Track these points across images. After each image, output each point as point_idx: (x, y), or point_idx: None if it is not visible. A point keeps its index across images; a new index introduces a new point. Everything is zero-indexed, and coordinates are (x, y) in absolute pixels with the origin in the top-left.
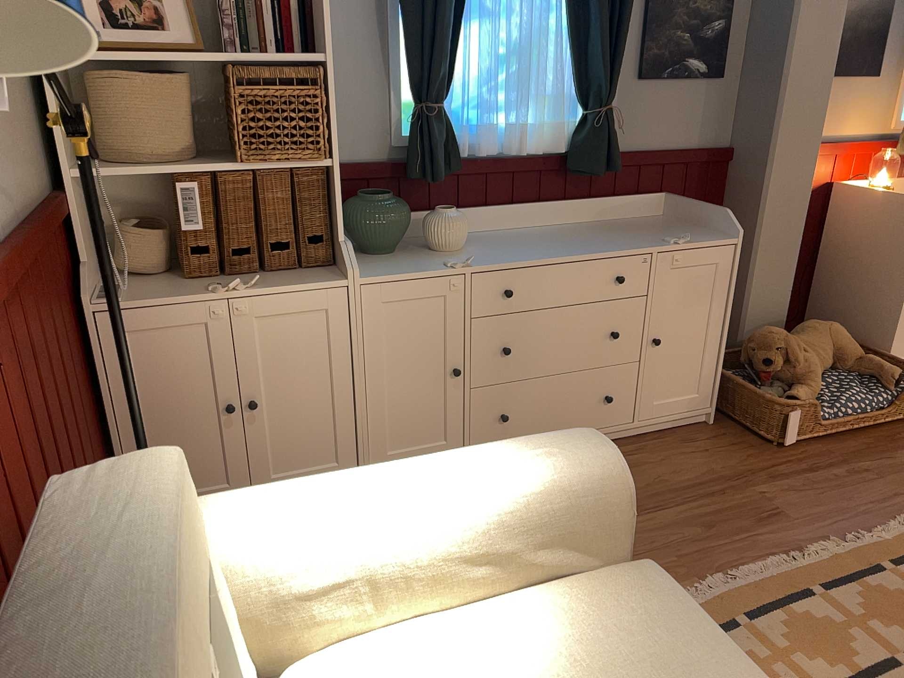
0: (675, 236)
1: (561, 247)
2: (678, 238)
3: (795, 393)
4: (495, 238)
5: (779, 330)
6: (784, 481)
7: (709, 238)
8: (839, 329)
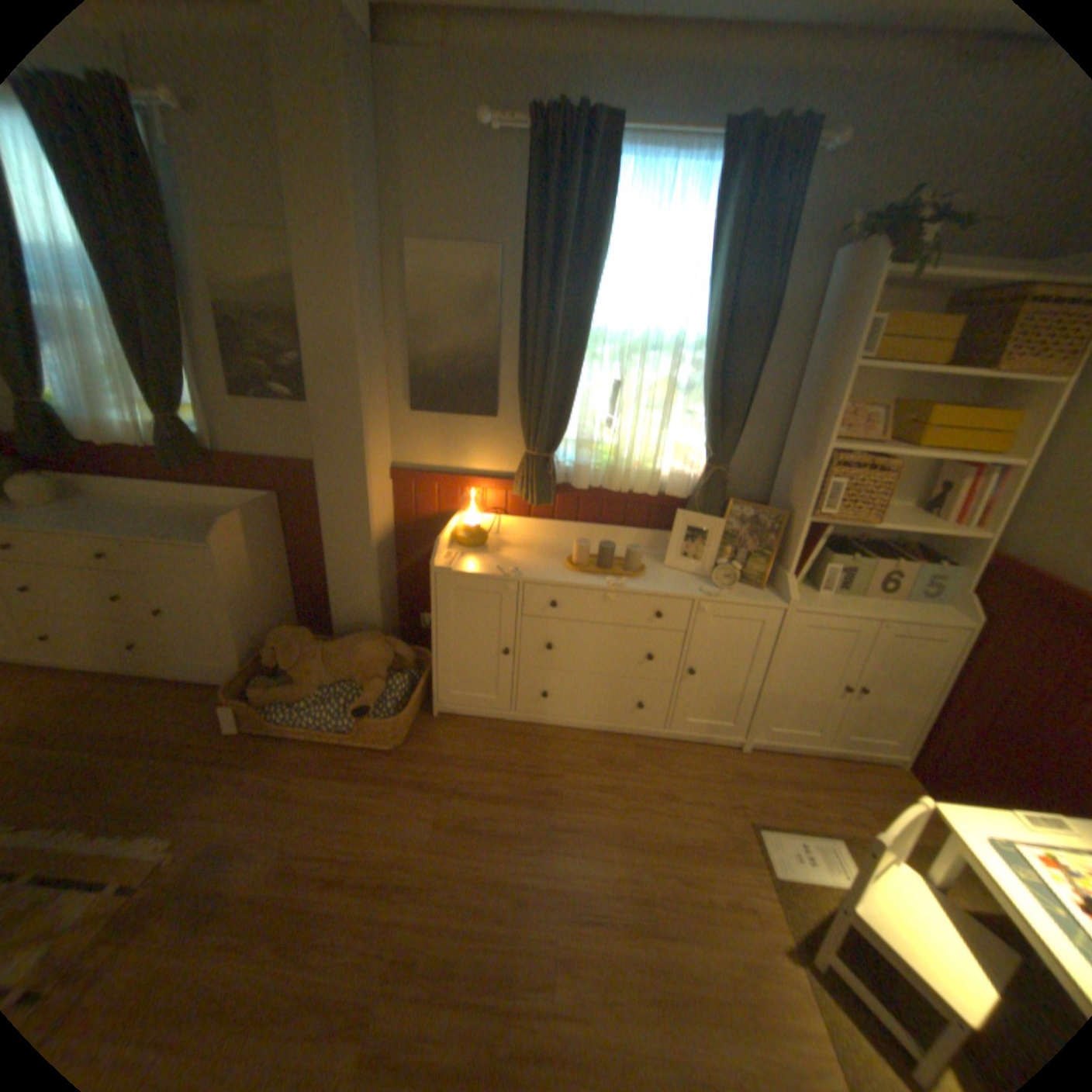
0: (176, 532)
1: (86, 522)
2: (181, 533)
3: (262, 693)
4: (94, 505)
5: (295, 633)
6: (165, 765)
7: (196, 540)
8: (367, 648)
